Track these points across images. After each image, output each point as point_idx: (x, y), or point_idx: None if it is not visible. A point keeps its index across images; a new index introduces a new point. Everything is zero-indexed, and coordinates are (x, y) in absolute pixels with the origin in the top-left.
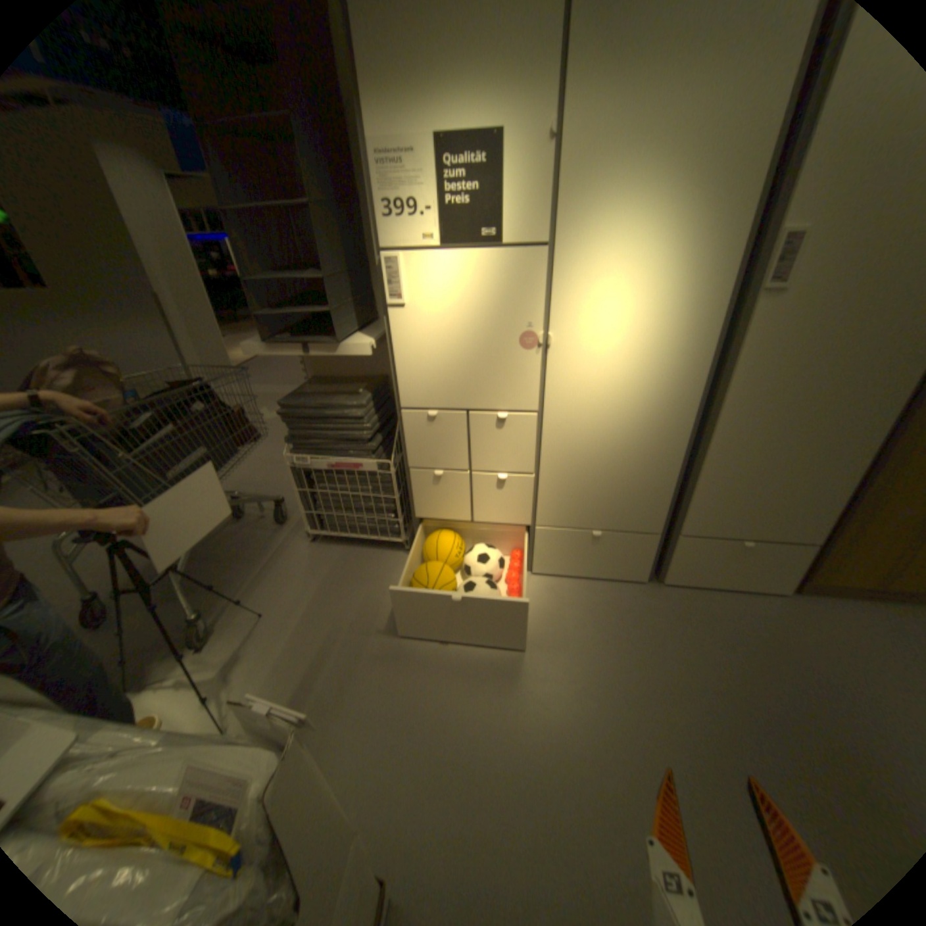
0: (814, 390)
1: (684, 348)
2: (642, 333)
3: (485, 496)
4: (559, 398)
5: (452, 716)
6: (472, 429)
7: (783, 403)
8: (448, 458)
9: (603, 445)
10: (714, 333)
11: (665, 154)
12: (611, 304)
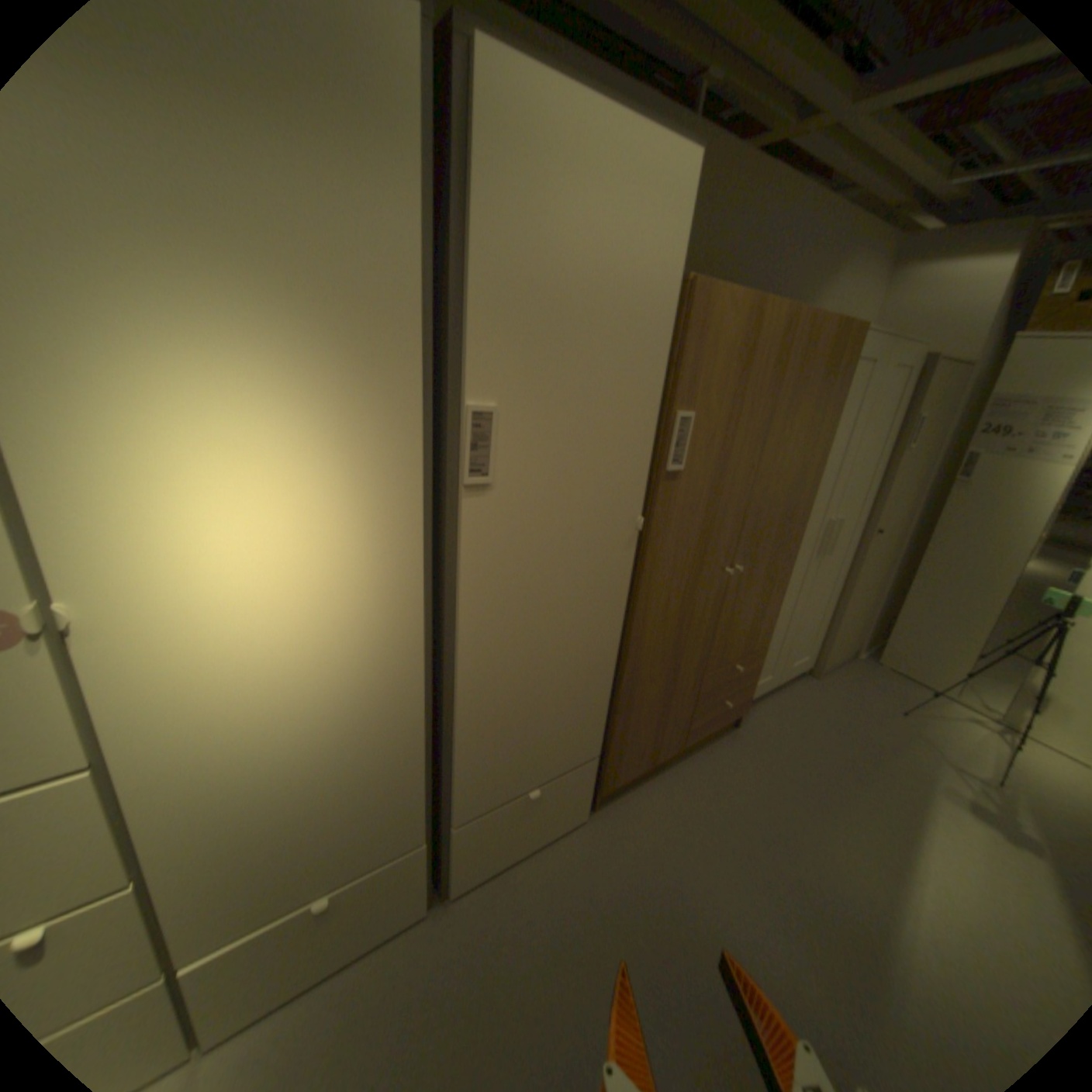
0: (551, 599)
1: (377, 579)
2: (293, 569)
3: None
4: (141, 723)
5: None
6: None
7: (525, 621)
8: None
9: (279, 766)
10: (415, 552)
11: (235, 257)
12: (207, 526)
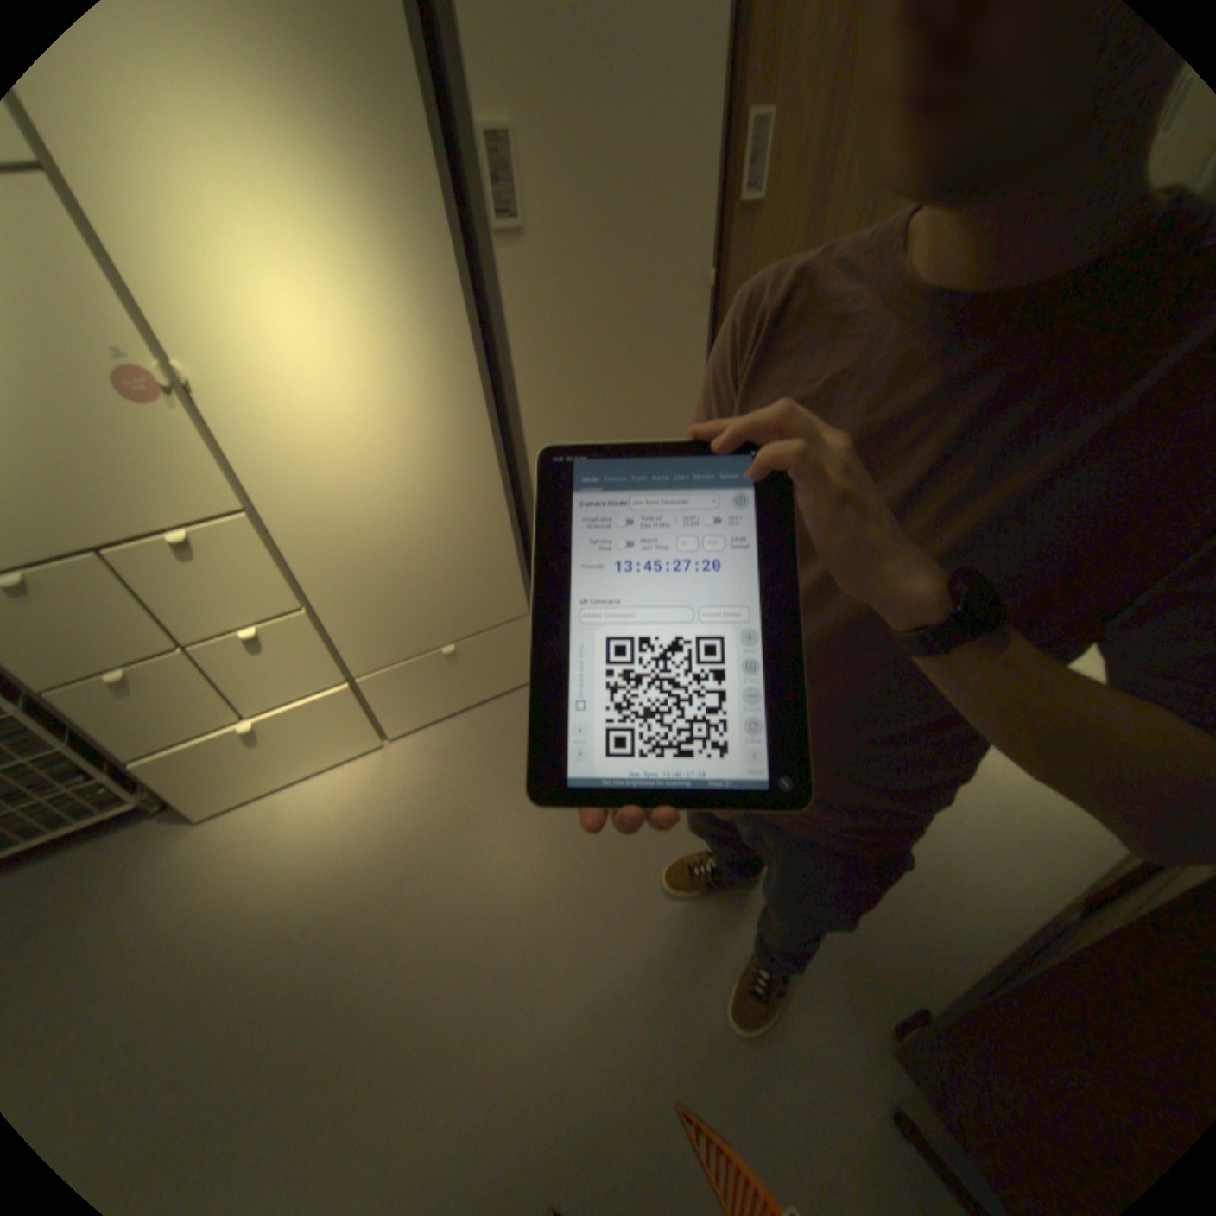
0: (614, 375)
1: (428, 347)
2: (349, 334)
3: (237, 675)
4: (269, 476)
5: (318, 1035)
6: (130, 580)
7: (589, 400)
8: (116, 646)
9: (387, 527)
10: (459, 316)
11: None
12: (264, 287)
